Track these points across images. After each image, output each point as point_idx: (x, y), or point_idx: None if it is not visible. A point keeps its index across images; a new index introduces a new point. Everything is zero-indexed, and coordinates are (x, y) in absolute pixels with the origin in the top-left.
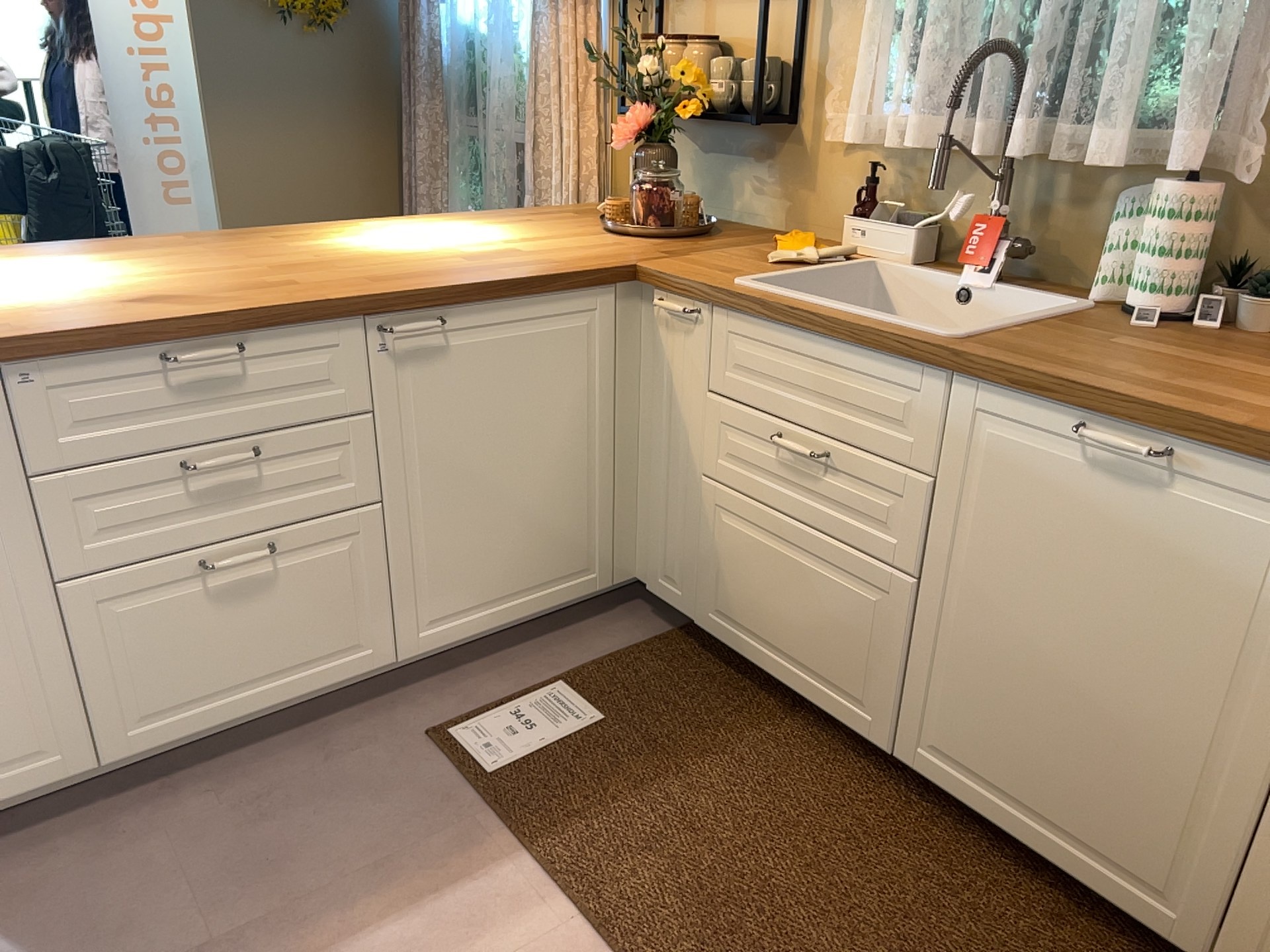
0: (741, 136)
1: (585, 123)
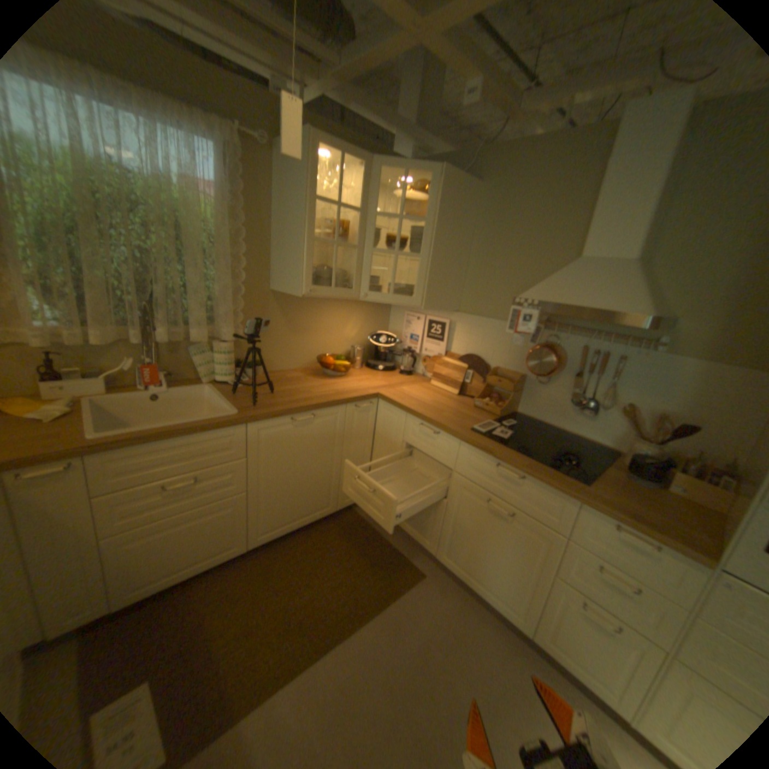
0: None
1: None
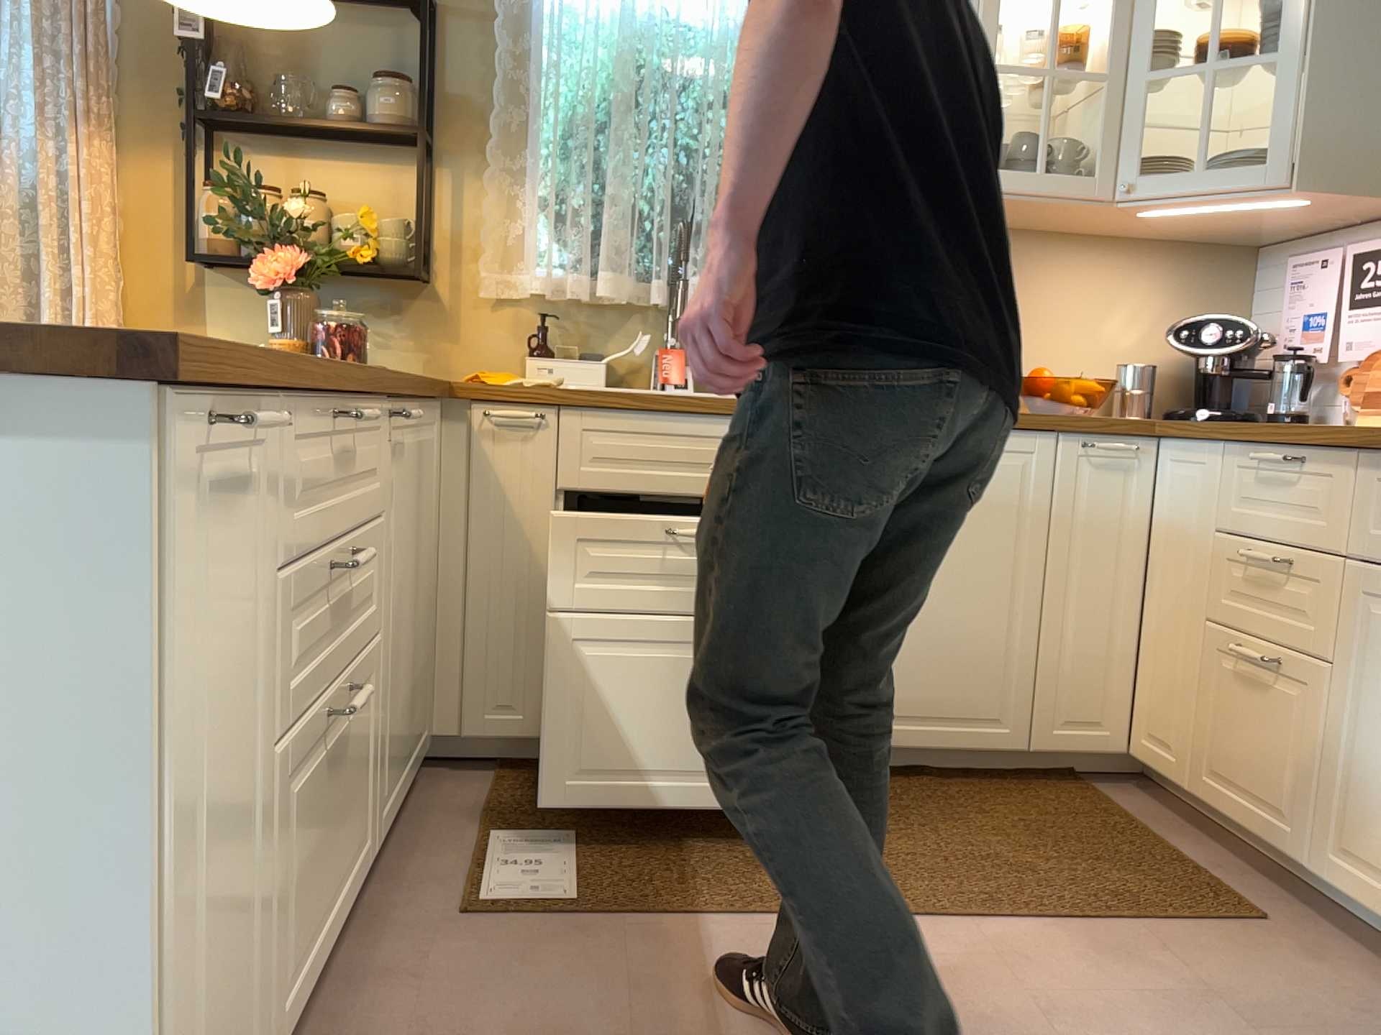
0: (356, 291)
1: (104, 272)
